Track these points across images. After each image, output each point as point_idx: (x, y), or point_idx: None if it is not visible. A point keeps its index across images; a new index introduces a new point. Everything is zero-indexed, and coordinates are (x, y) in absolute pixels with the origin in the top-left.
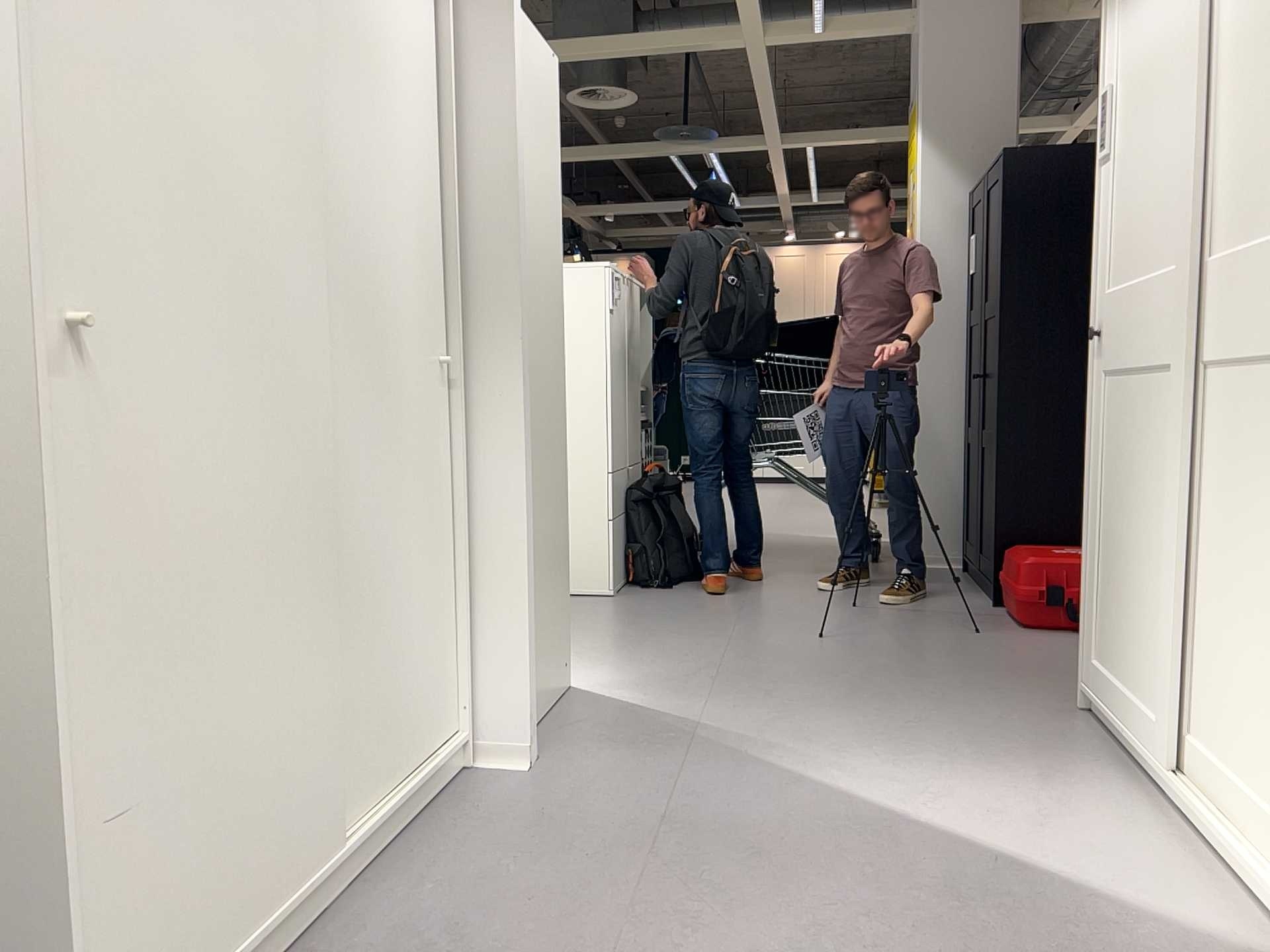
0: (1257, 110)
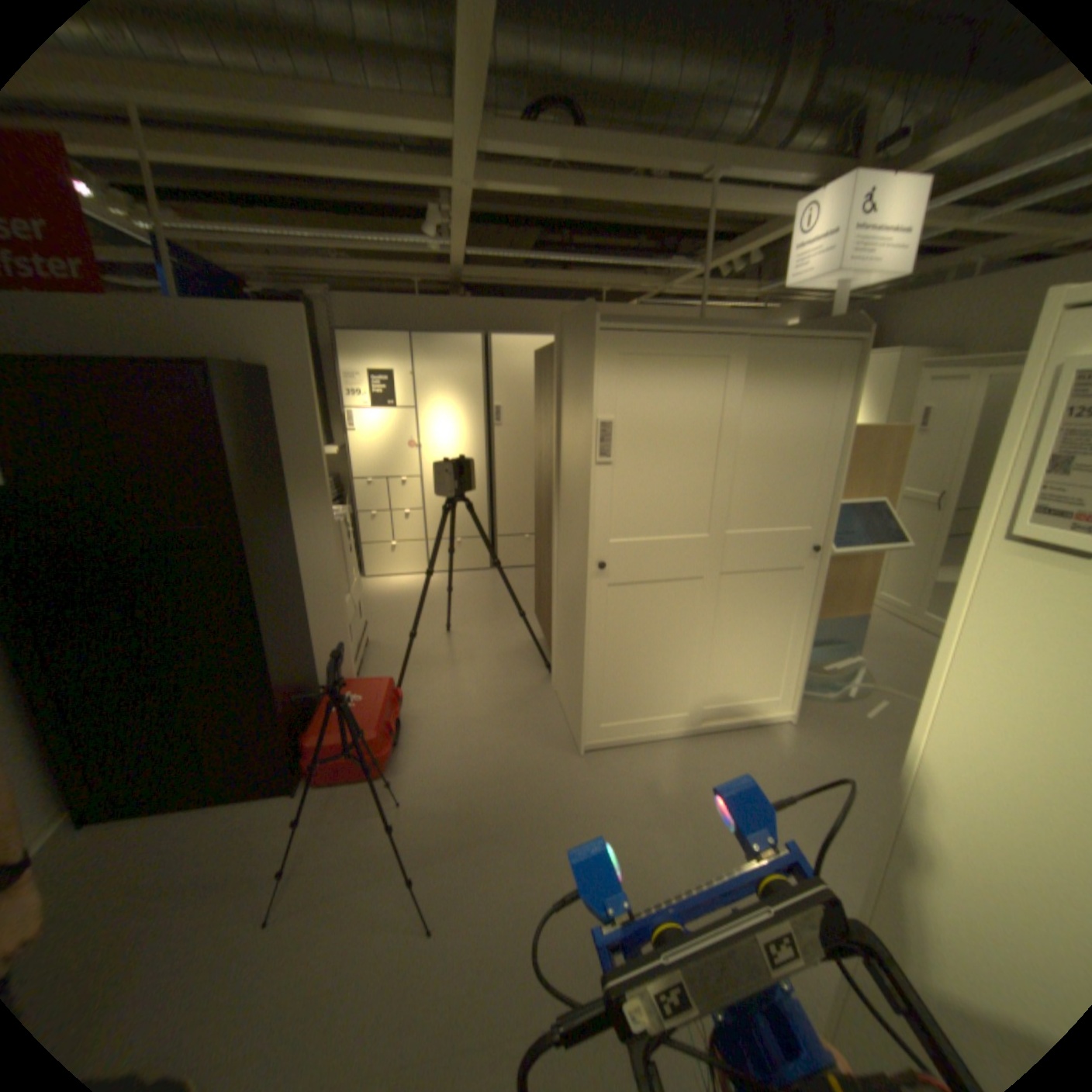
0: (773, 482)
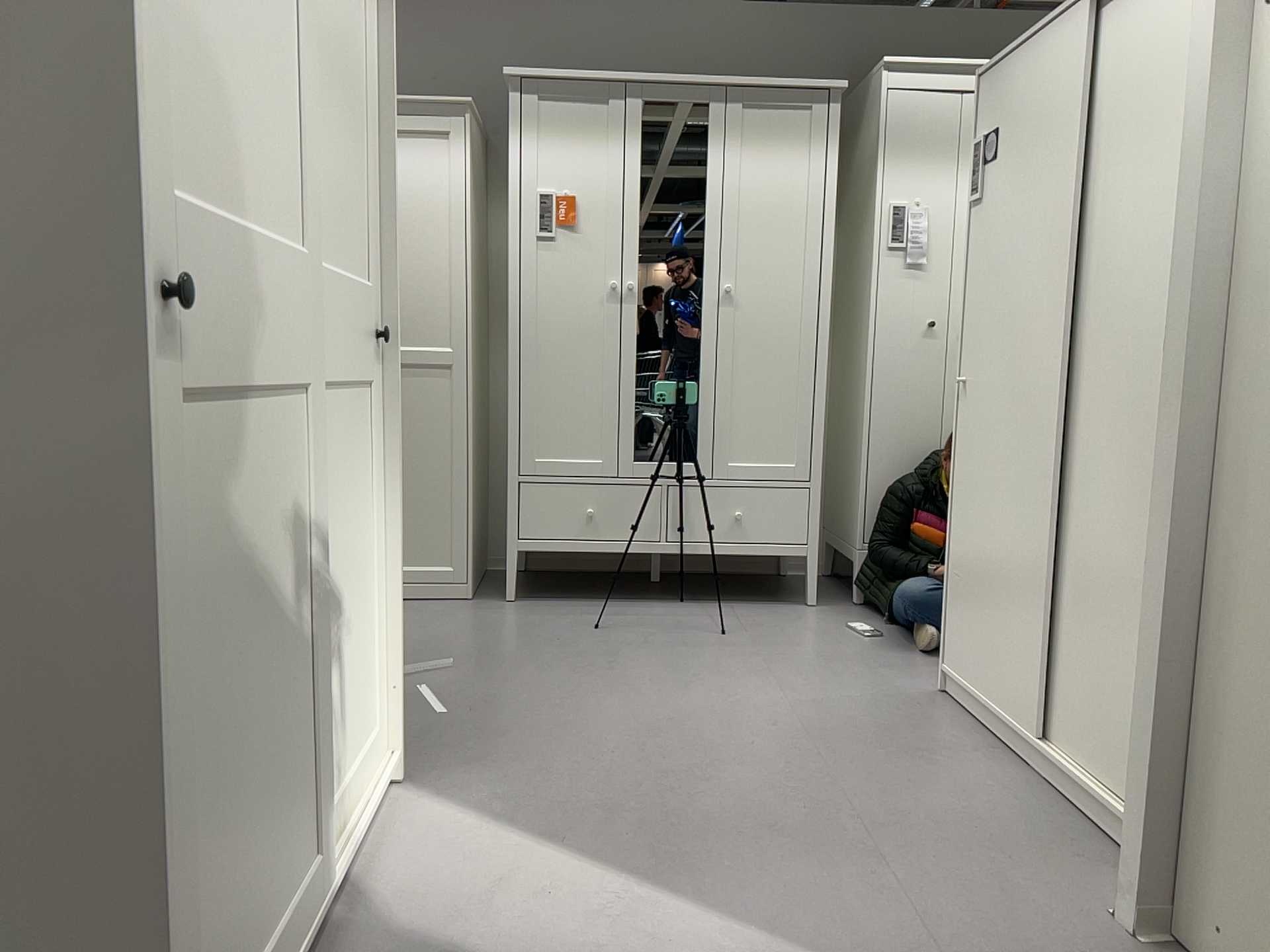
0: (328, 142)
